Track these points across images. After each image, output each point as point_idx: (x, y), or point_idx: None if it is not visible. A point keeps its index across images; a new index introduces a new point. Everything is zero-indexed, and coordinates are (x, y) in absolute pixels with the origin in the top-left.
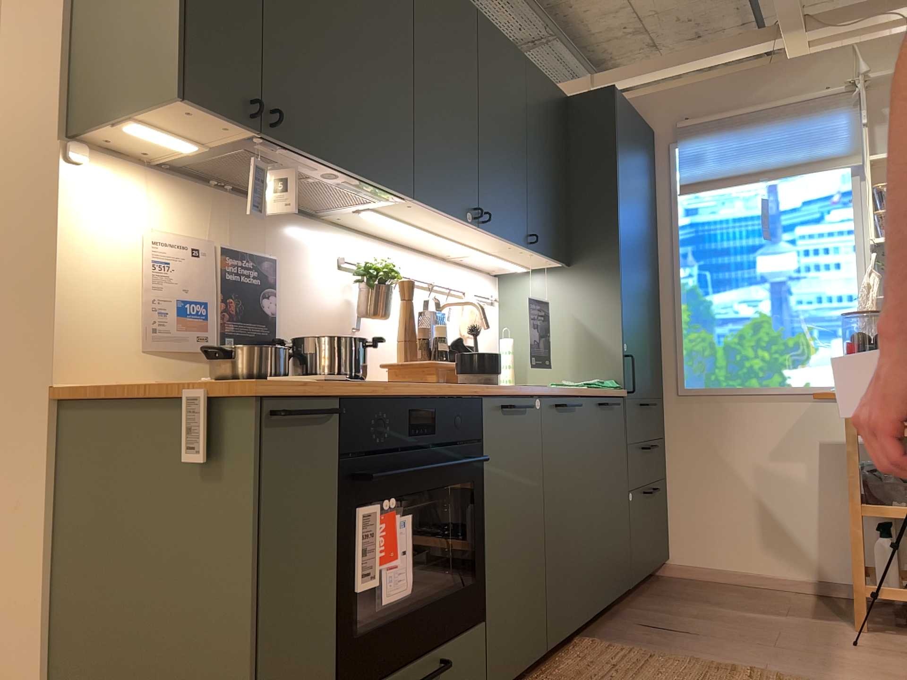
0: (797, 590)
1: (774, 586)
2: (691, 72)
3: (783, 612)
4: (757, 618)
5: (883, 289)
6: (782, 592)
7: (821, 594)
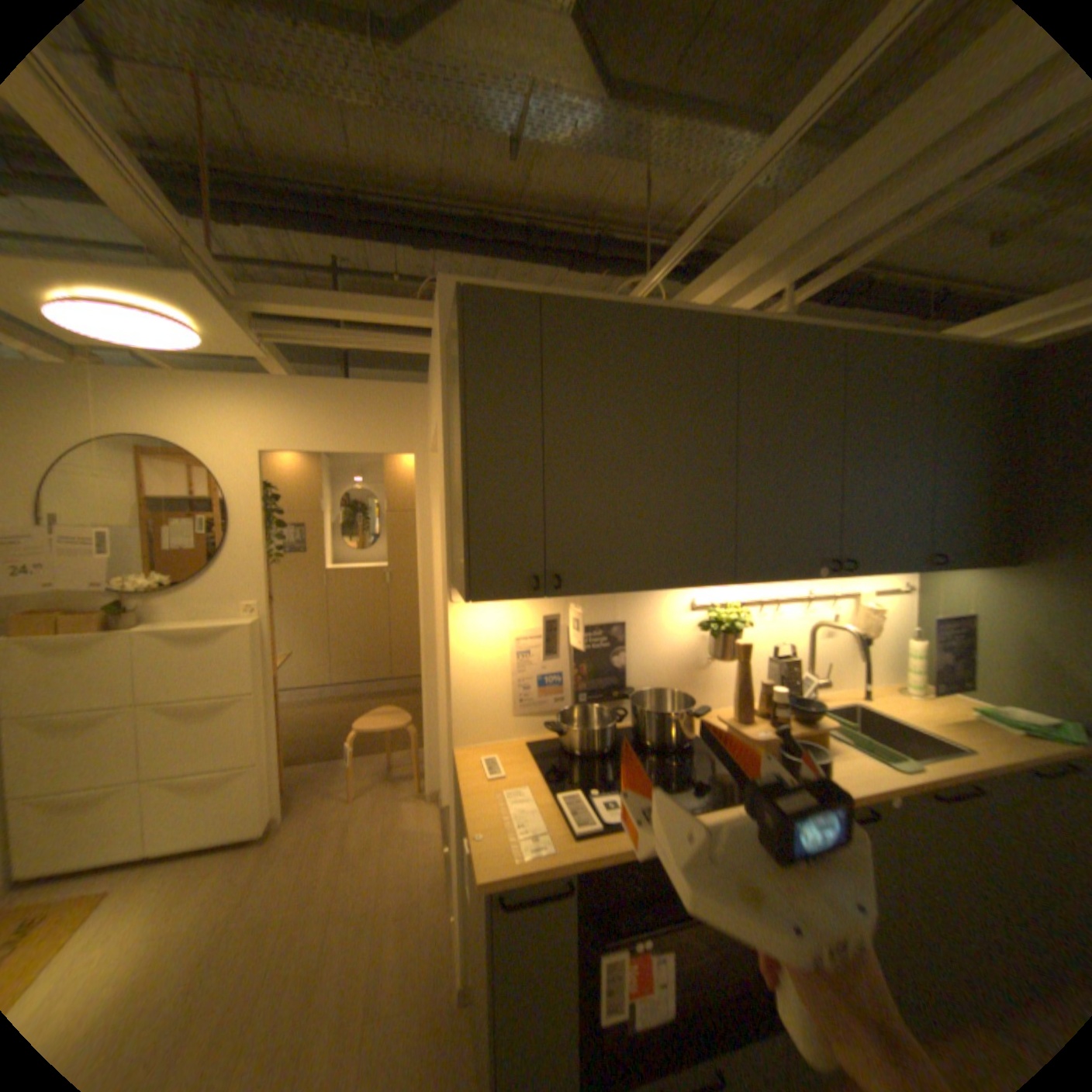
0: None
1: None
2: None
3: None
4: None
5: None
6: None
7: None
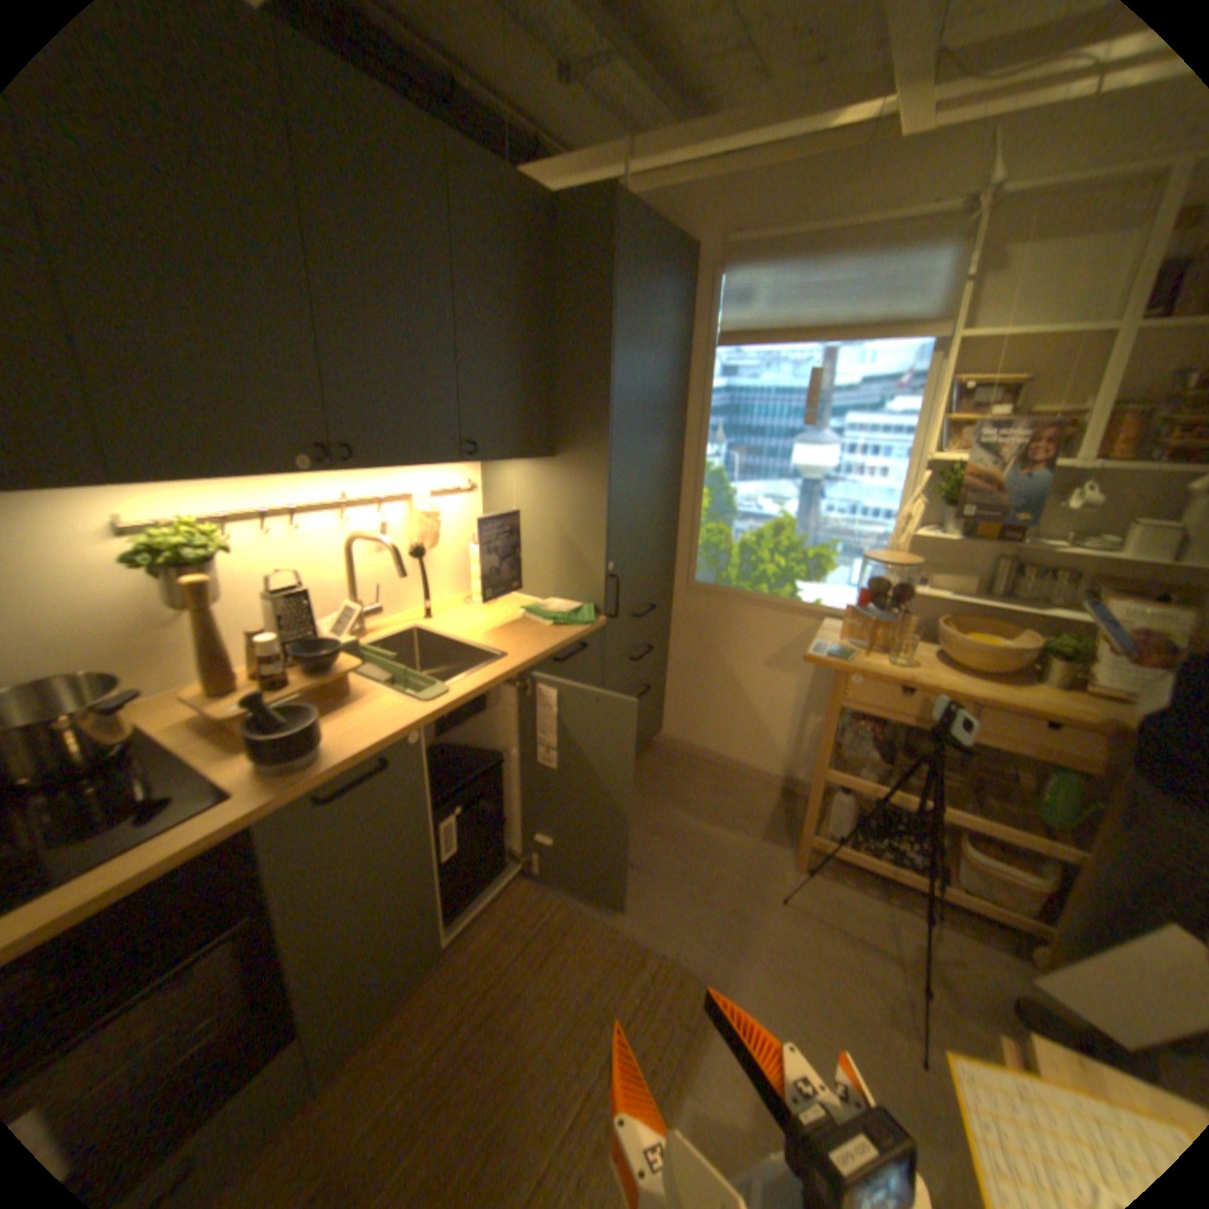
0: (766, 782)
1: (747, 774)
2: (765, 144)
3: (738, 826)
4: (709, 838)
5: (931, 511)
6: (752, 784)
7: (787, 791)
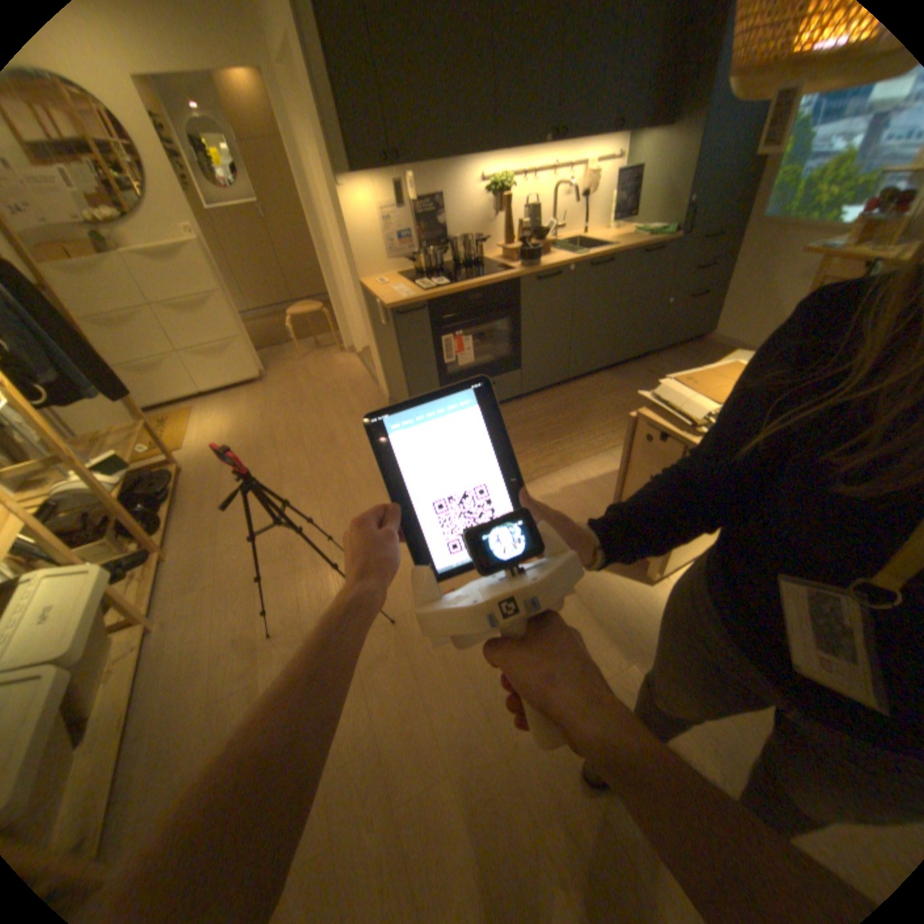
0: None
1: None
2: None
3: None
4: None
5: None
6: None
7: None
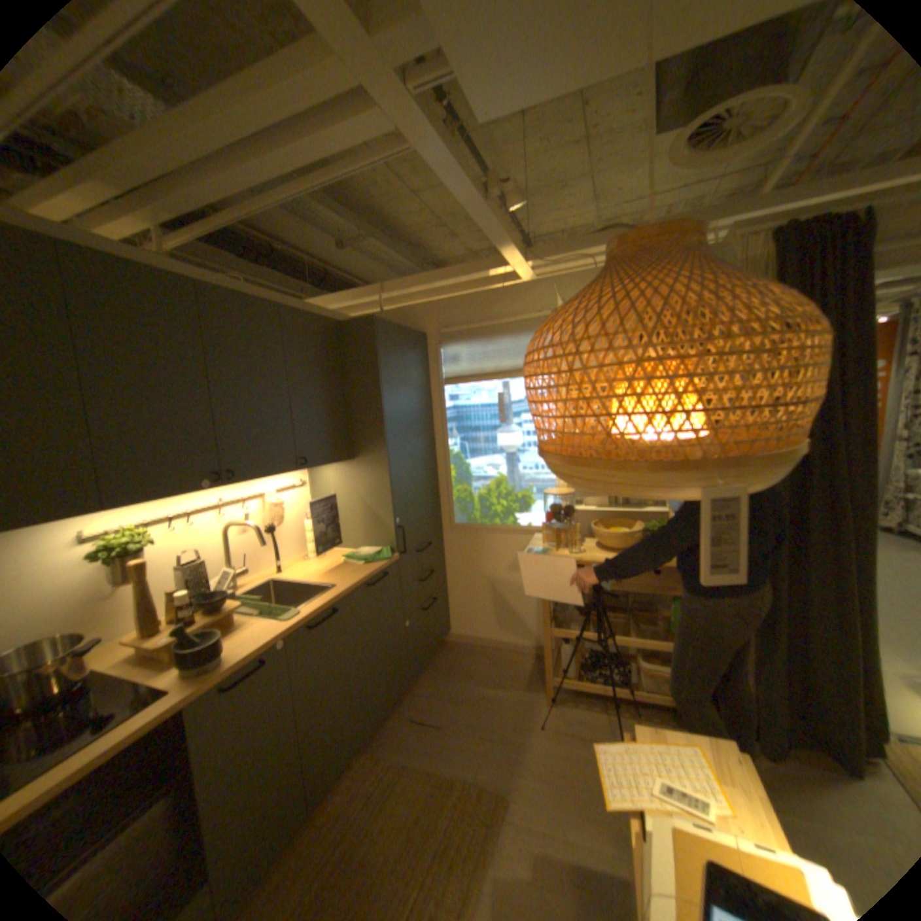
0: (524, 653)
1: (511, 650)
2: (453, 285)
3: (508, 686)
4: (489, 698)
5: None
6: (515, 656)
7: (538, 656)
